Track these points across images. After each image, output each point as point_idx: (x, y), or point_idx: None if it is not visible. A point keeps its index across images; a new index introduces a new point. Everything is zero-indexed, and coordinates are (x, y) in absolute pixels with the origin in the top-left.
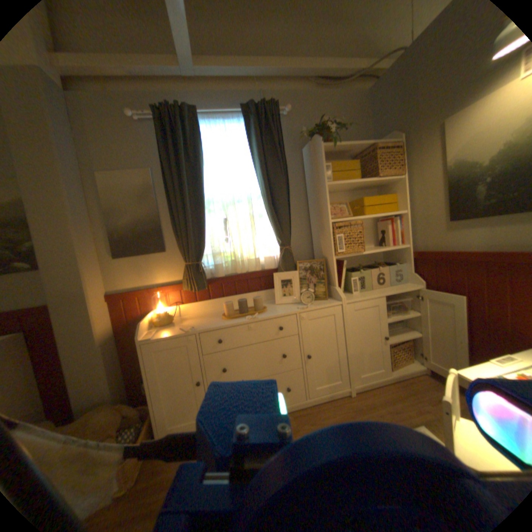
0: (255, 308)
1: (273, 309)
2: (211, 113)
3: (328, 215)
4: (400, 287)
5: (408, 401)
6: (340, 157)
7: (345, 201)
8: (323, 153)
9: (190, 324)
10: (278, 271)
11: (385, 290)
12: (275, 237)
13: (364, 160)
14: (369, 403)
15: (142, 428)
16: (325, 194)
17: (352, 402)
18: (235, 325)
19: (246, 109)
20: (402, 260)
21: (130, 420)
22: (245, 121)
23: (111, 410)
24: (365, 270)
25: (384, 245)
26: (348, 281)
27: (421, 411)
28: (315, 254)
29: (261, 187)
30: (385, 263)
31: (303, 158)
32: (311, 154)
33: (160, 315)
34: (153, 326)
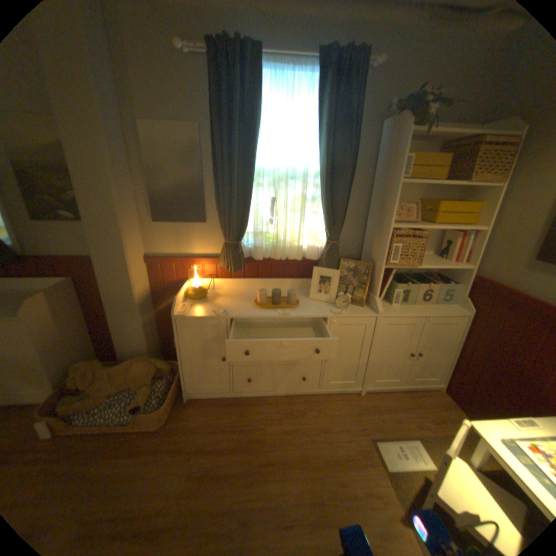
0: (287, 301)
1: (305, 306)
2: (280, 53)
3: (391, 219)
4: (446, 309)
5: (413, 414)
6: (430, 140)
7: (418, 197)
8: (410, 141)
9: (222, 305)
10: (319, 263)
11: (427, 309)
12: (324, 226)
13: (460, 148)
14: (375, 405)
15: (173, 380)
16: (396, 194)
17: (360, 401)
18: (266, 317)
19: (326, 55)
20: (459, 279)
21: (163, 371)
22: (321, 71)
23: (148, 363)
24: (414, 284)
25: (444, 258)
26: (391, 291)
27: (422, 426)
28: (364, 252)
29: (322, 167)
30: (439, 276)
31: (382, 132)
32: (394, 134)
33: (195, 289)
34: (187, 296)
